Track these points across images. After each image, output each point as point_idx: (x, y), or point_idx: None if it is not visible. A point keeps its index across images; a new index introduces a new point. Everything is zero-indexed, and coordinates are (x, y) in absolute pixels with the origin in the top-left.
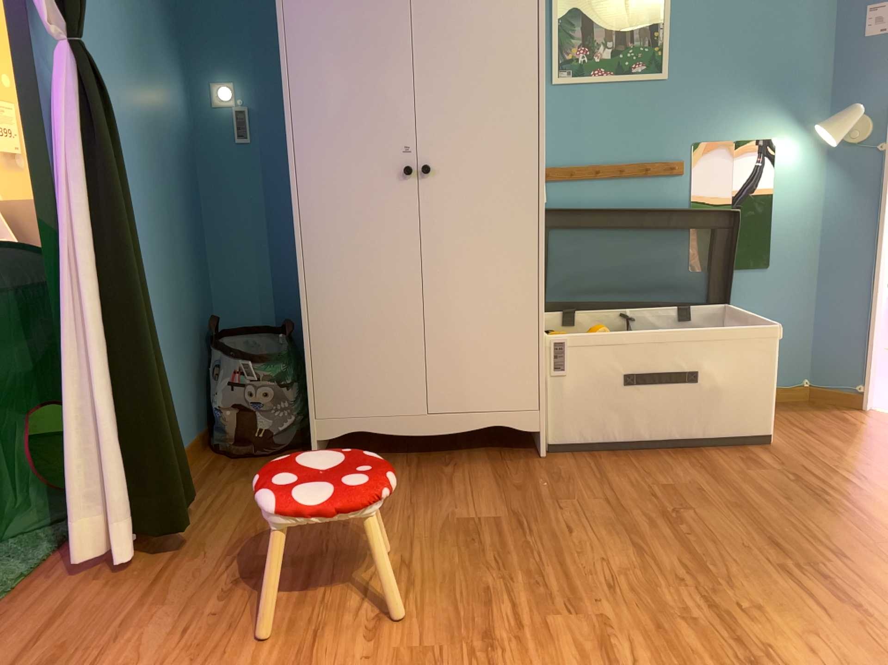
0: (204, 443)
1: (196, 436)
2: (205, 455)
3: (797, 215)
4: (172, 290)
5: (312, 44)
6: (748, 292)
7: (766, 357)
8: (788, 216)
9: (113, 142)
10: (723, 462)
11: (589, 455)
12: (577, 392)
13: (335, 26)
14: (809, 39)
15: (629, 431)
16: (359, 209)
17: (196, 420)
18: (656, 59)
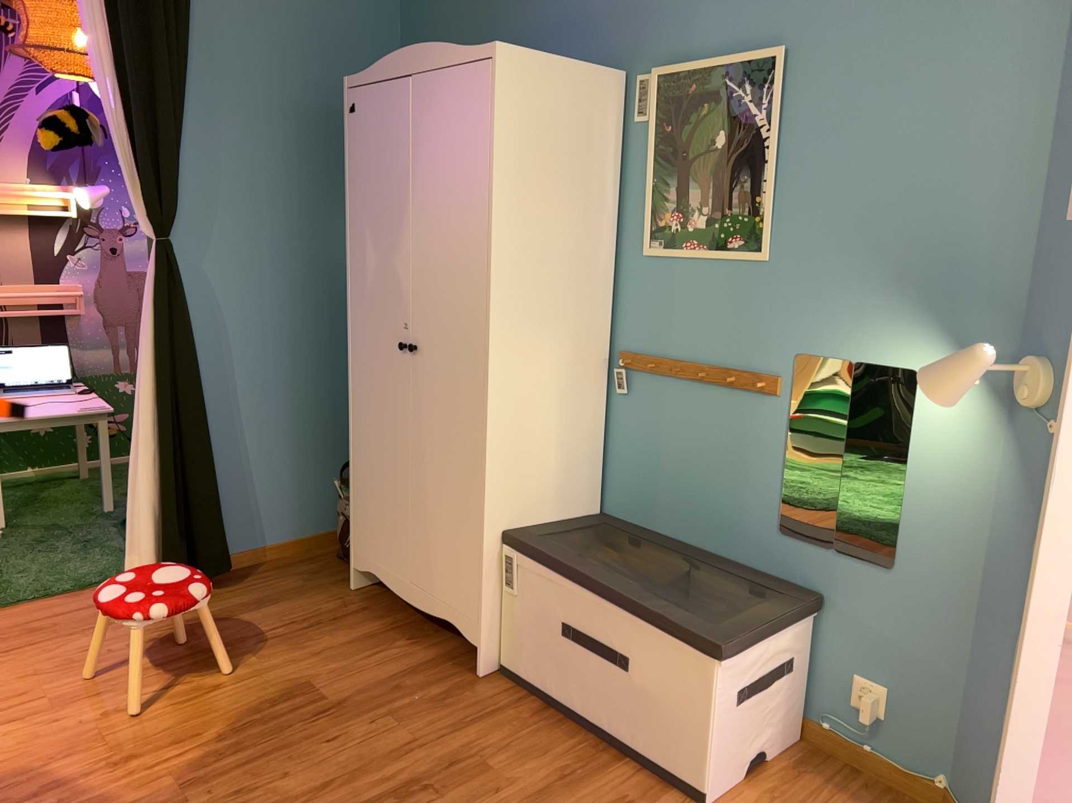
0: (337, 539)
1: (325, 531)
2: (322, 549)
3: (945, 499)
4: (314, 406)
5: (361, 221)
6: (858, 593)
7: (707, 687)
8: (930, 495)
9: (177, 305)
10: (605, 790)
11: (520, 701)
12: (524, 625)
13: (372, 205)
14: (986, 214)
15: (565, 698)
16: (379, 373)
17: (332, 517)
18: (756, 232)
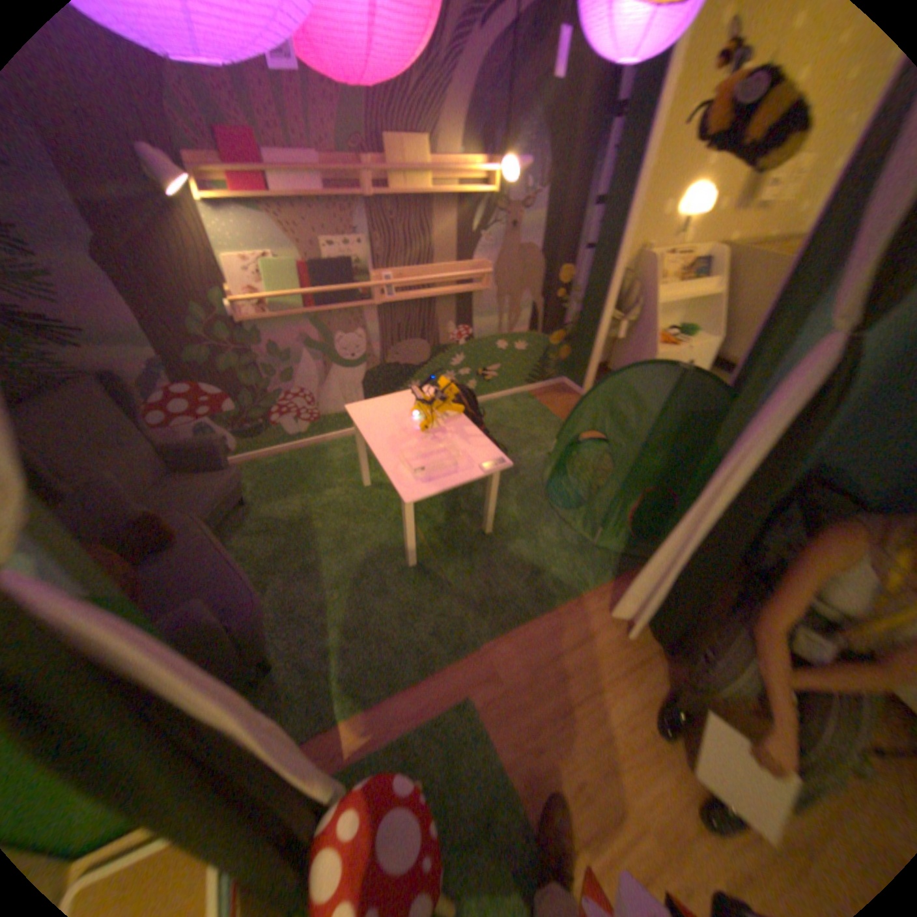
0: None
1: None
2: None
3: None
4: None
5: None
6: None
7: None
8: None
9: (826, 425)
10: None
11: None
12: None
13: None
14: None
15: None
16: None
17: None
18: None
